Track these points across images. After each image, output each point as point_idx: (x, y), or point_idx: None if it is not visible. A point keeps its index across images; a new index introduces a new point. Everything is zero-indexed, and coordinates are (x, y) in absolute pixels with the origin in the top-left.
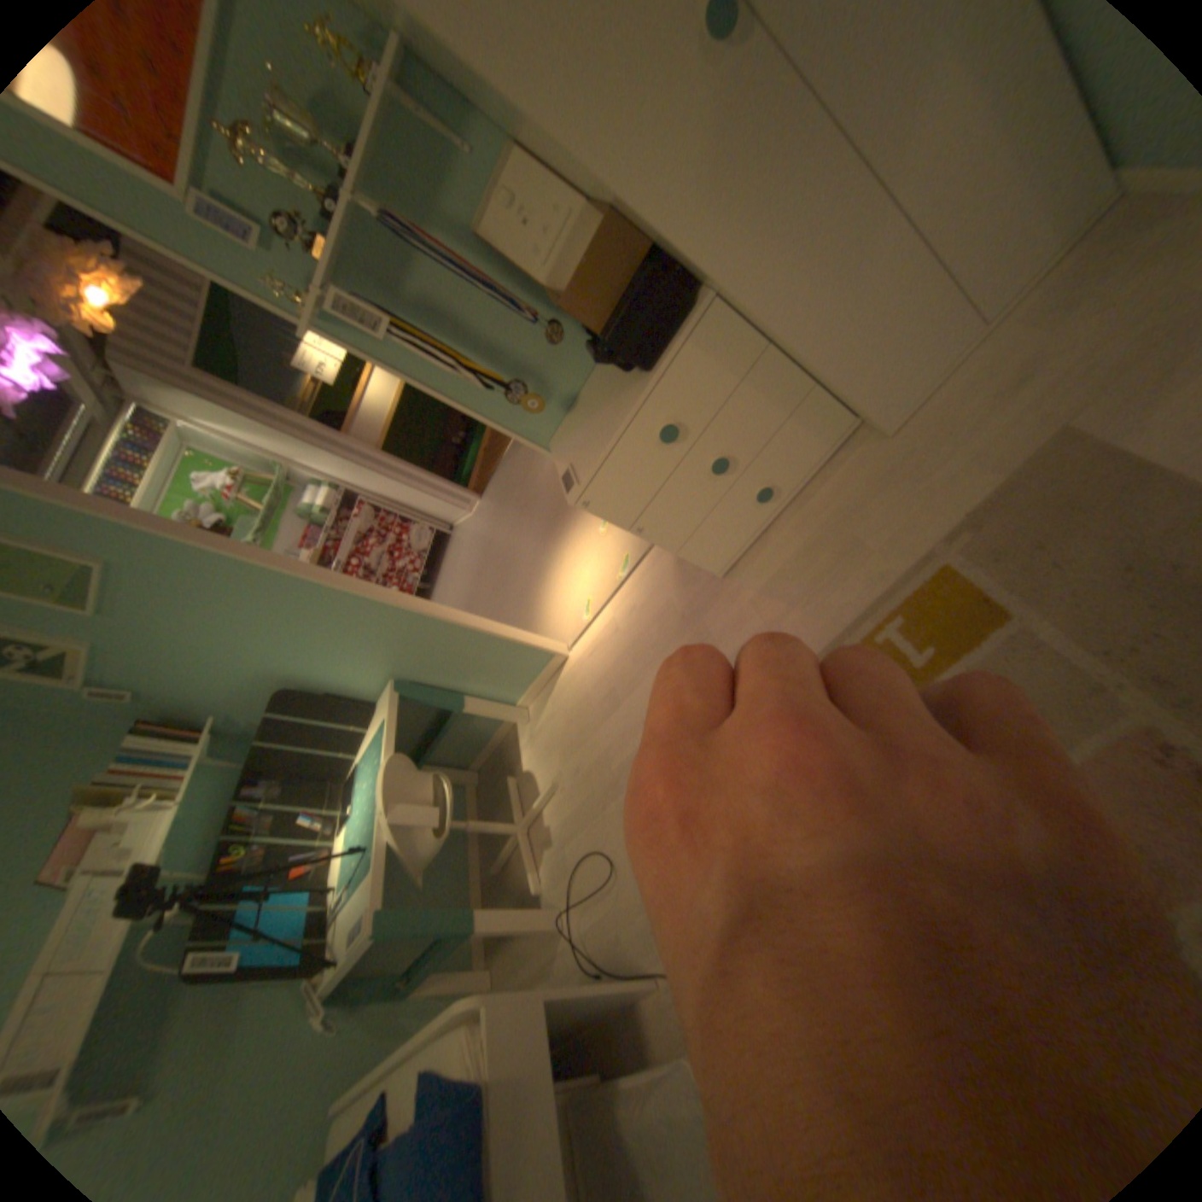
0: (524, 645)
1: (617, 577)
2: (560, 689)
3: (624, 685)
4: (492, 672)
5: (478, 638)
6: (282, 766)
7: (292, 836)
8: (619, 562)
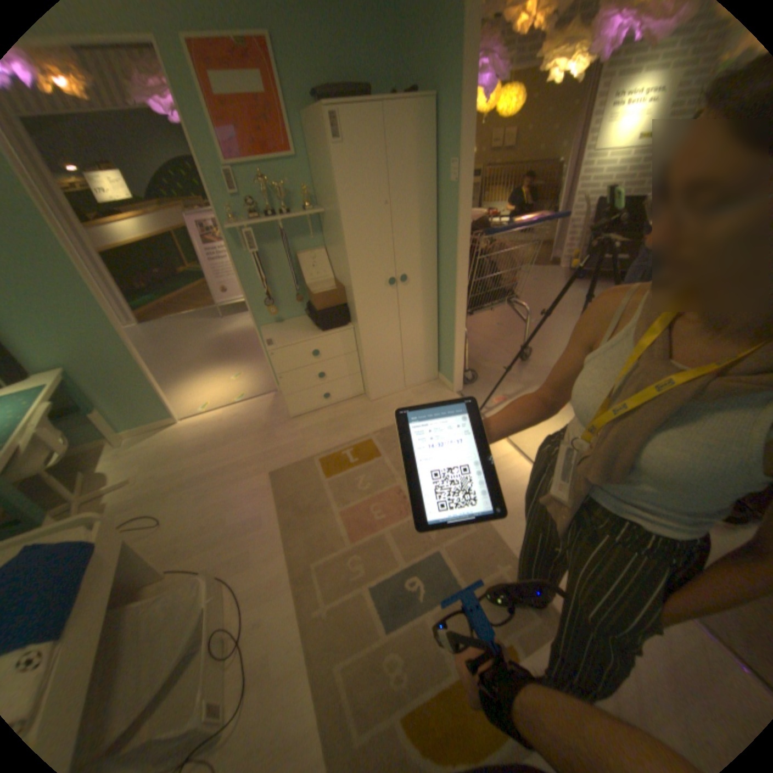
0: (159, 403)
1: (232, 401)
2: (160, 438)
3: (212, 445)
4: (124, 407)
5: (139, 383)
6: None
7: None
8: (236, 396)
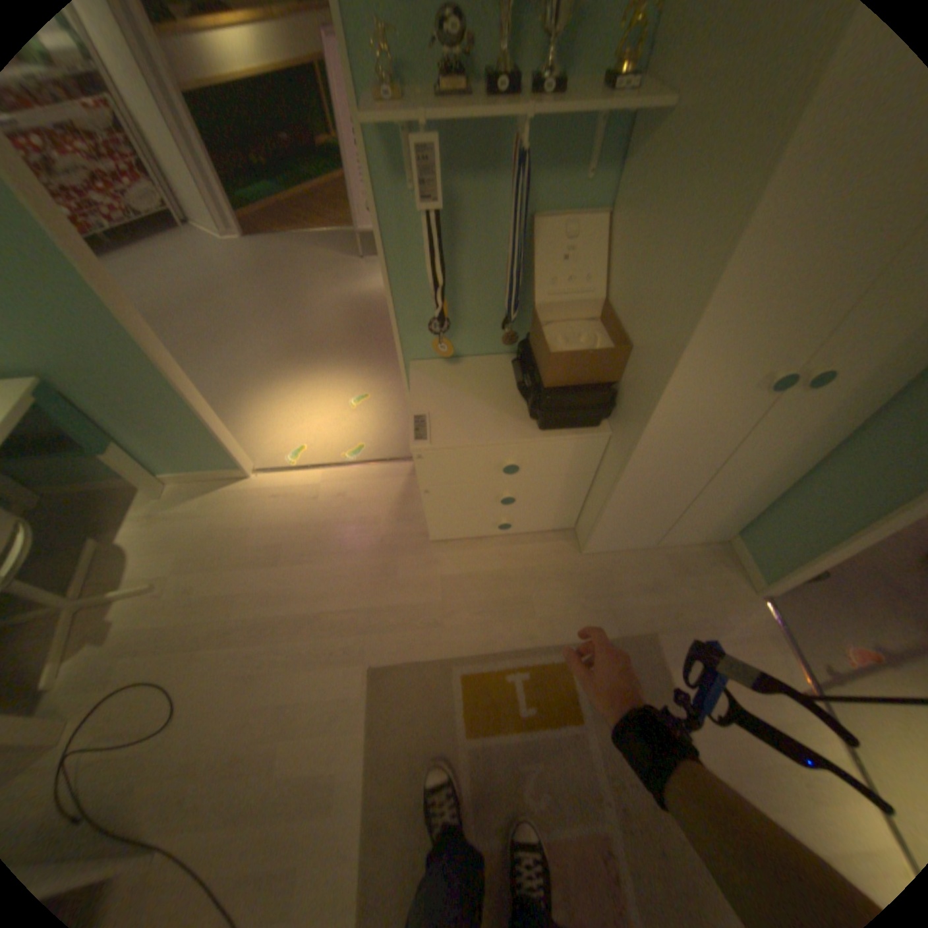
0: (219, 448)
1: (342, 456)
2: (218, 502)
3: (291, 554)
4: (163, 444)
5: (183, 416)
6: None
7: None
8: (351, 446)
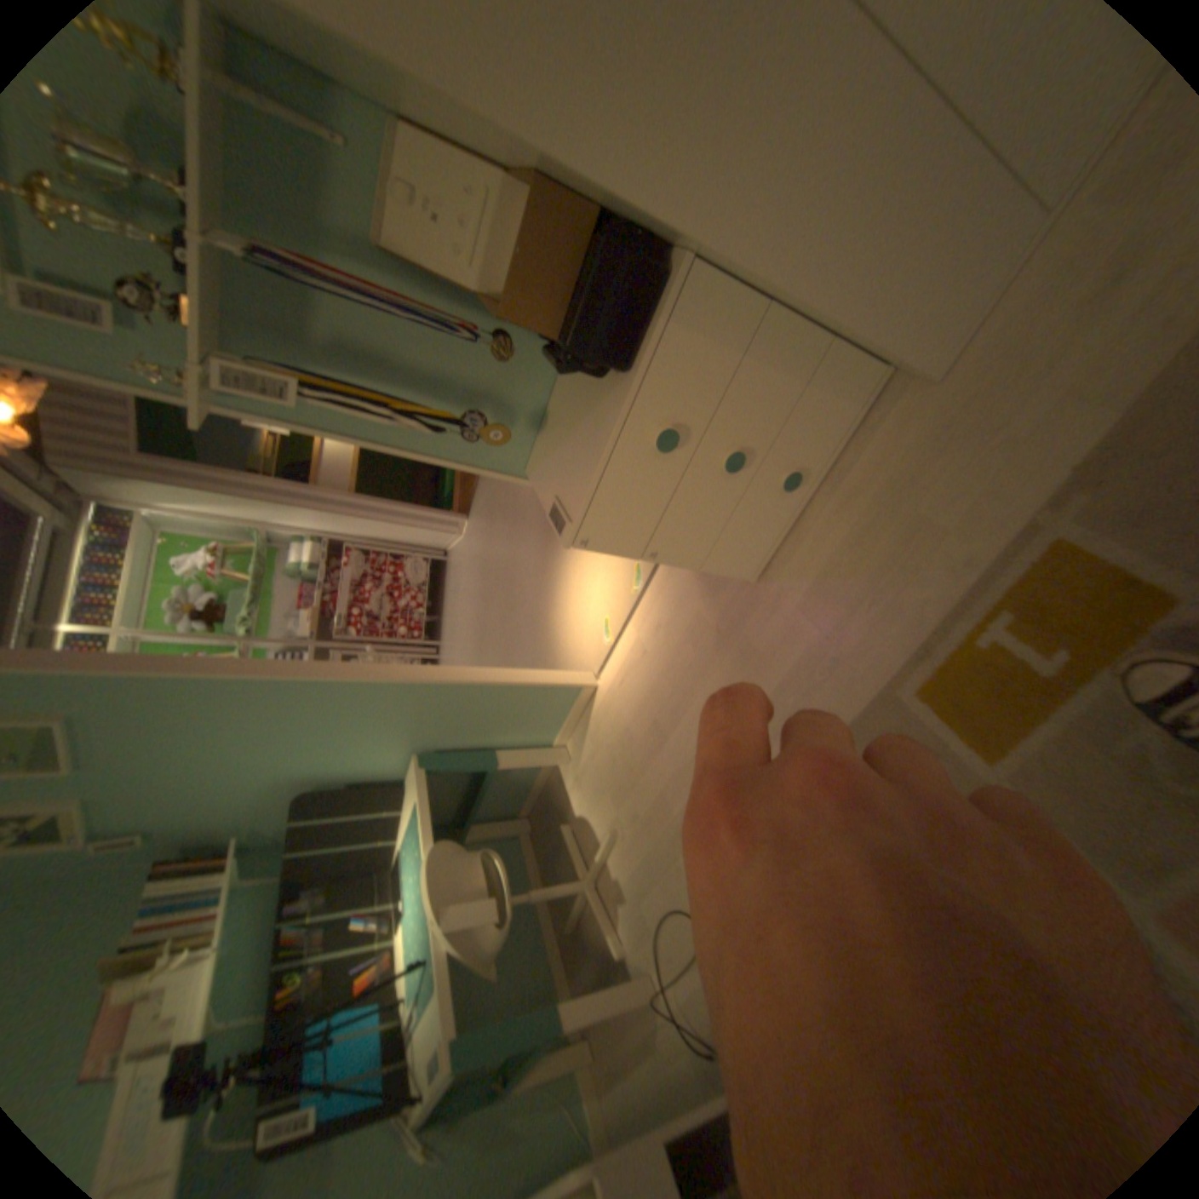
0: (547, 684)
1: (631, 590)
2: (596, 722)
3: (667, 715)
4: (519, 718)
5: (495, 689)
6: (319, 868)
7: (346, 944)
8: (630, 573)
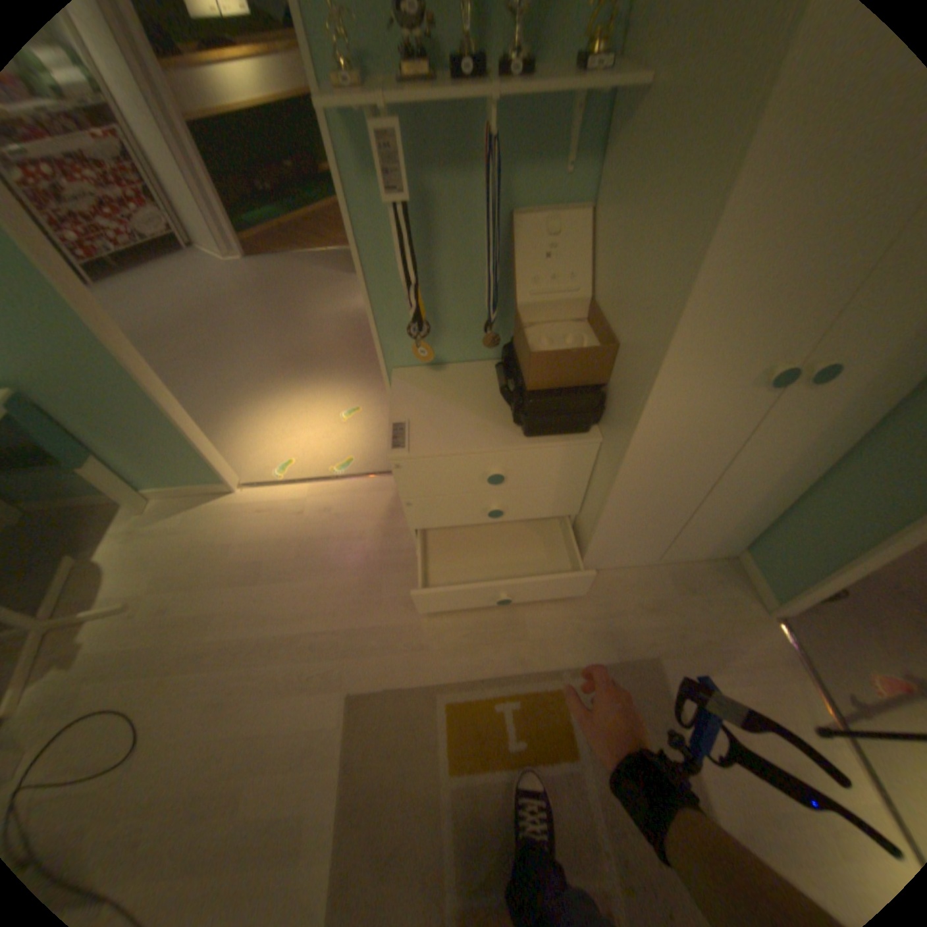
0: (202, 461)
1: (330, 470)
2: (201, 517)
3: (272, 572)
4: (144, 458)
5: (163, 428)
6: None
7: None
8: (340, 459)
